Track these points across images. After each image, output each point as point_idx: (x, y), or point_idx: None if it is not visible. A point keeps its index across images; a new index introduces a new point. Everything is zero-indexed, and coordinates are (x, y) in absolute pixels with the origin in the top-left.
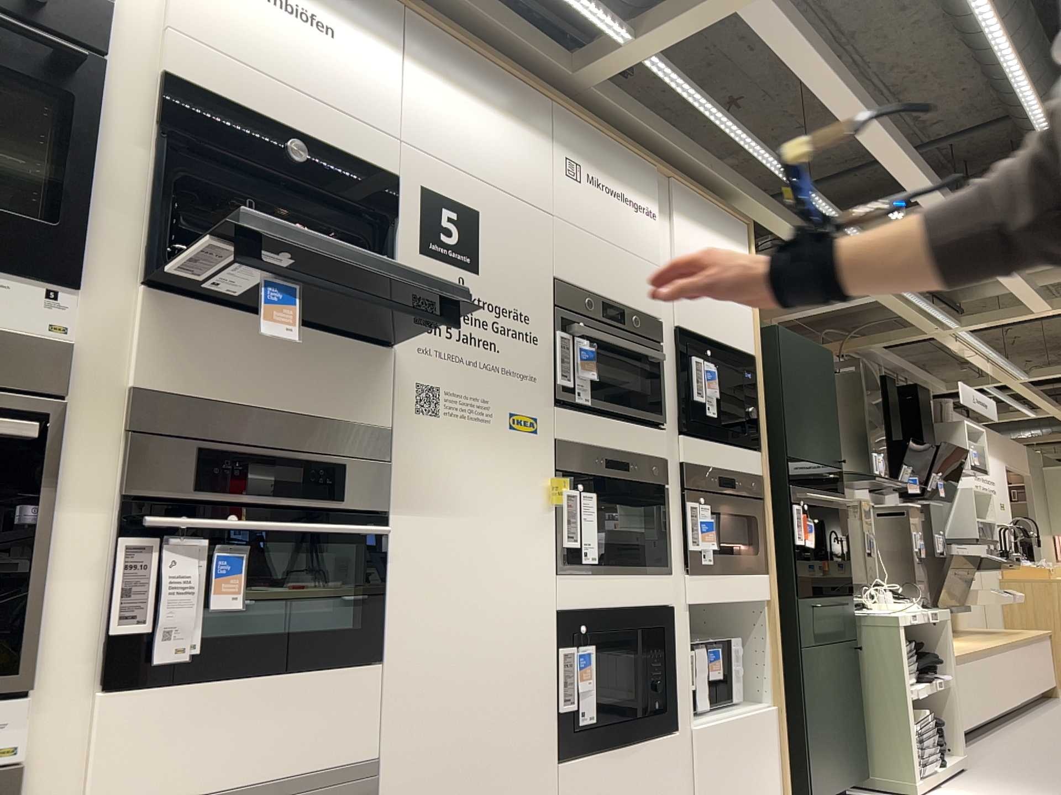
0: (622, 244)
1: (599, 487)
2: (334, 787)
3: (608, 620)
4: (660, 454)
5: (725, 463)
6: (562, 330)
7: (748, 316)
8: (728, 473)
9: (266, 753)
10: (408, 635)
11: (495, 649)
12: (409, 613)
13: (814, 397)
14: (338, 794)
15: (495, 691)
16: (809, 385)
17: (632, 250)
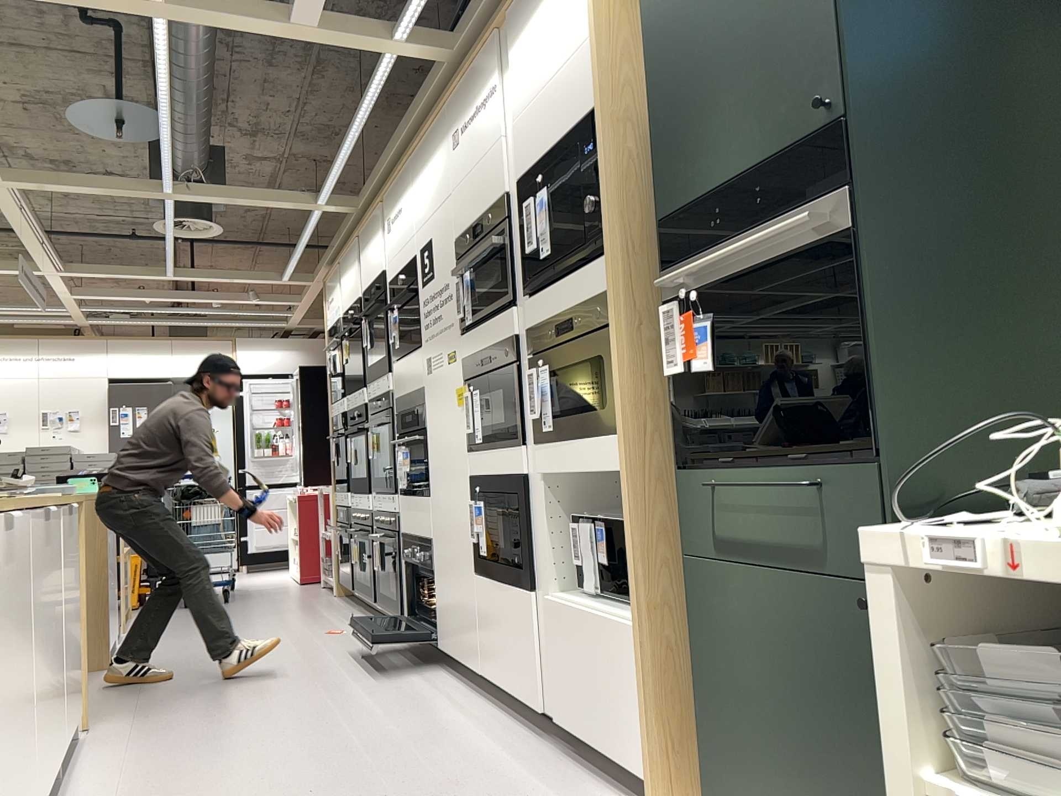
0: (480, 156)
1: (481, 383)
2: (425, 546)
3: (489, 486)
4: (511, 333)
5: (566, 301)
6: (463, 273)
7: (590, 50)
8: (571, 312)
9: (415, 526)
10: (433, 486)
11: (452, 497)
12: (432, 475)
13: (747, 11)
14: (424, 549)
15: (453, 520)
16: (729, 1)
17: (485, 150)
